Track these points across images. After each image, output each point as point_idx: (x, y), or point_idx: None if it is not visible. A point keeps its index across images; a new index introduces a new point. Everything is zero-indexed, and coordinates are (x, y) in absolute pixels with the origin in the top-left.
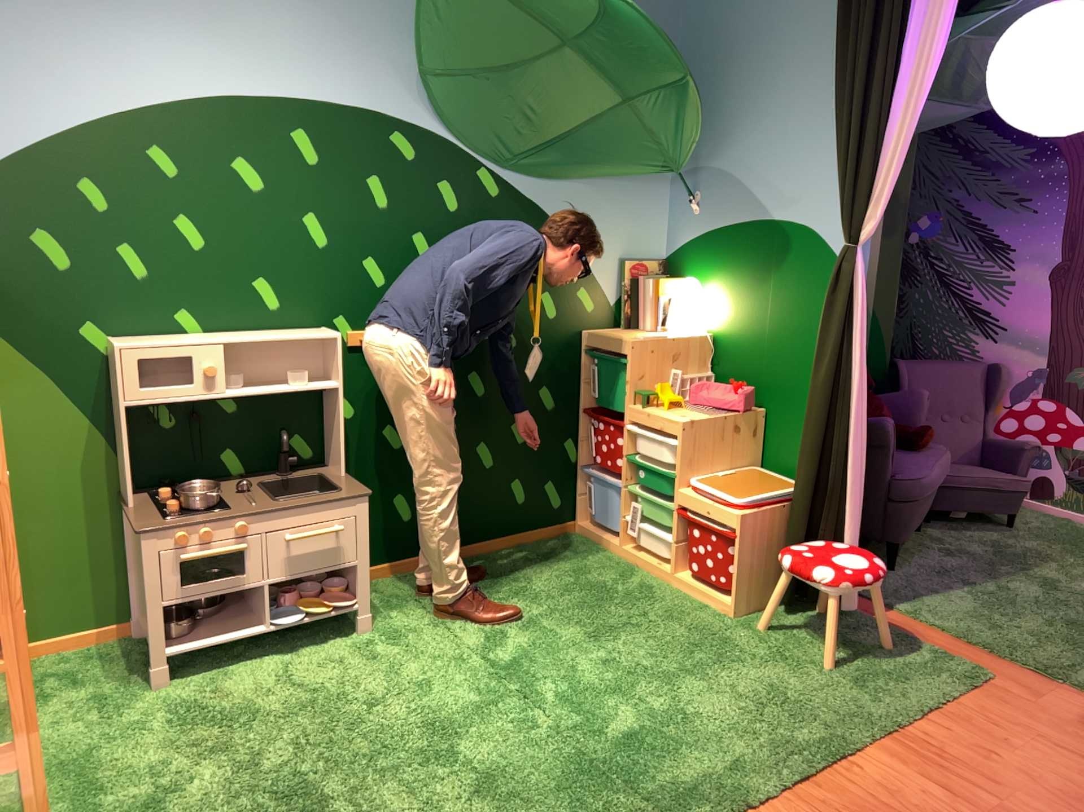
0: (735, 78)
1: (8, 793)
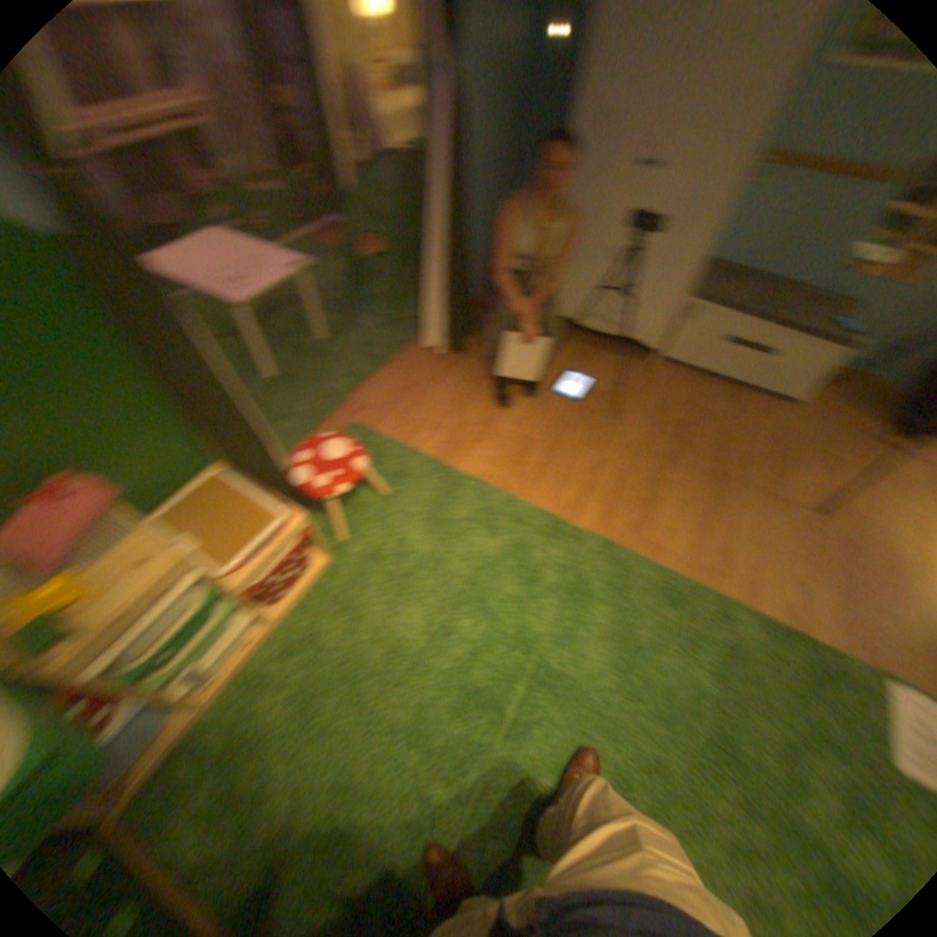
0: None
1: None
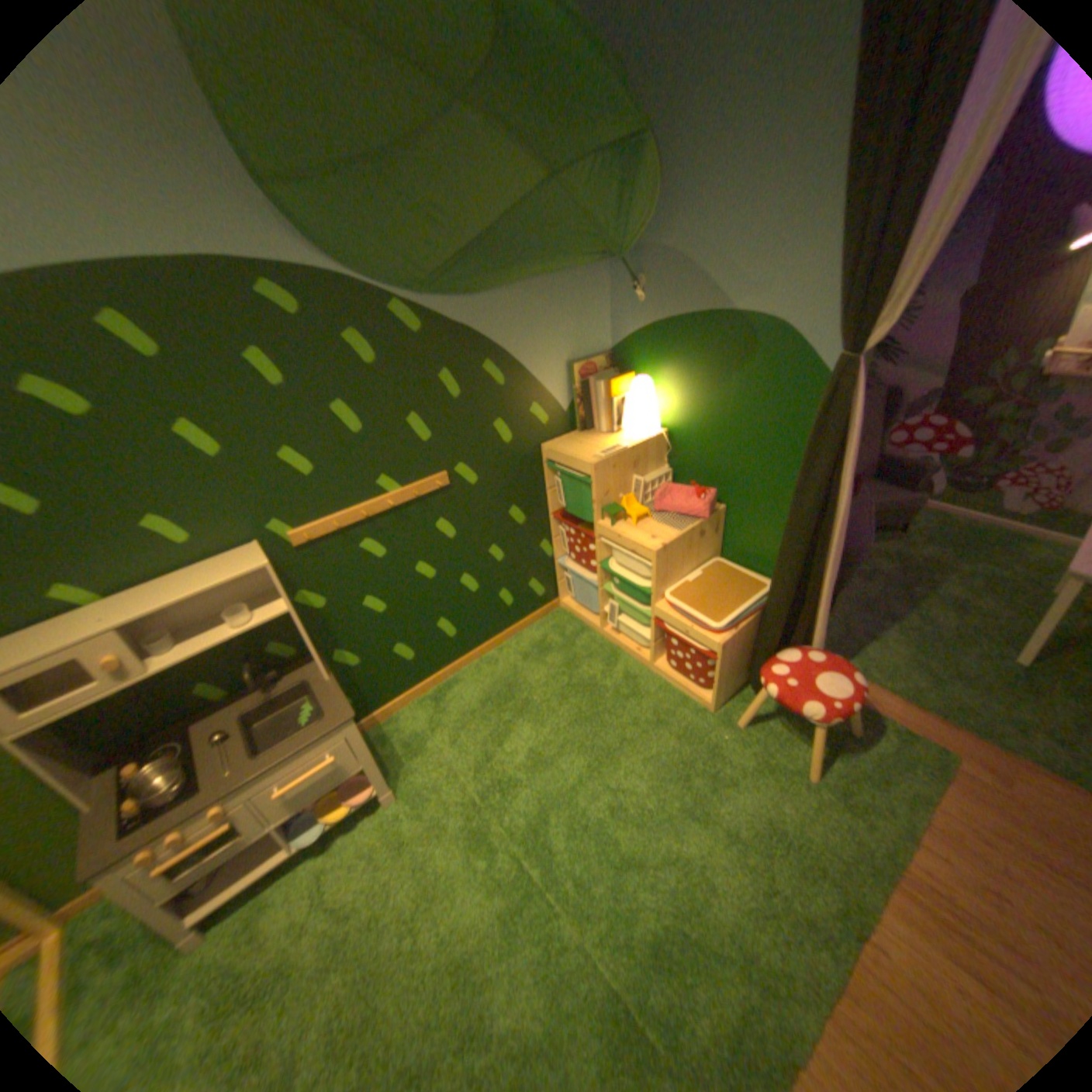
0: (682, 117)
1: None
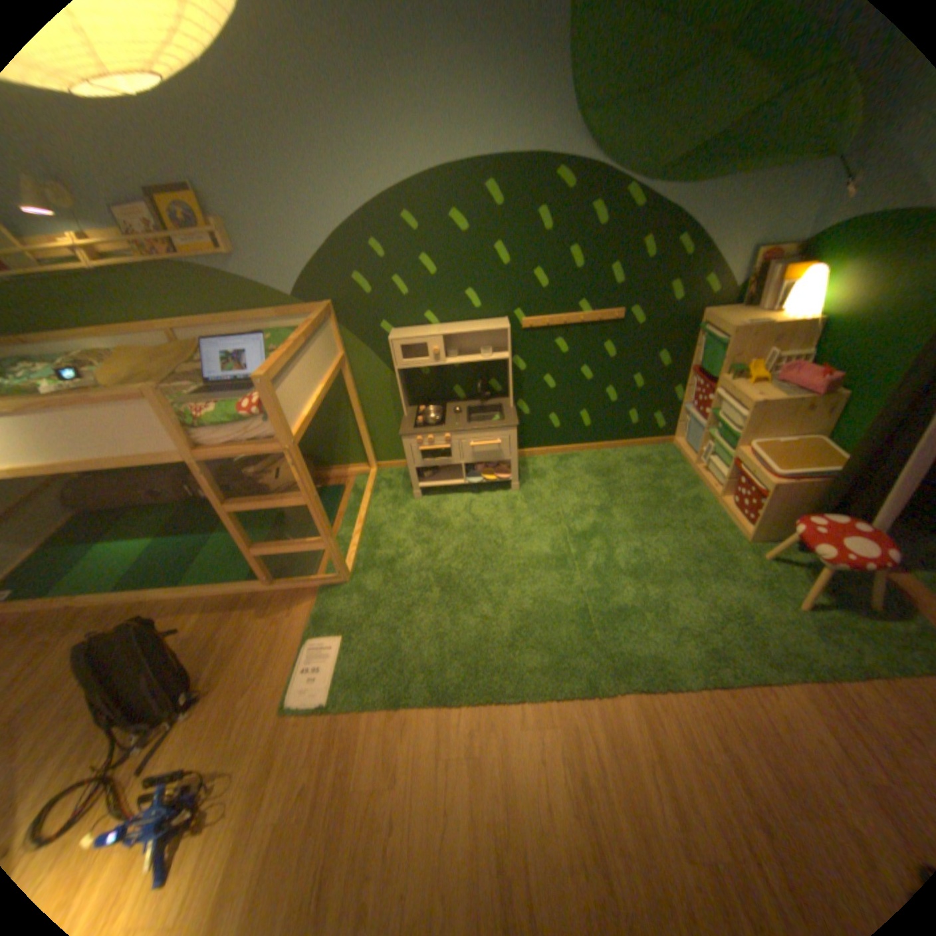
0: None
1: (350, 537)
